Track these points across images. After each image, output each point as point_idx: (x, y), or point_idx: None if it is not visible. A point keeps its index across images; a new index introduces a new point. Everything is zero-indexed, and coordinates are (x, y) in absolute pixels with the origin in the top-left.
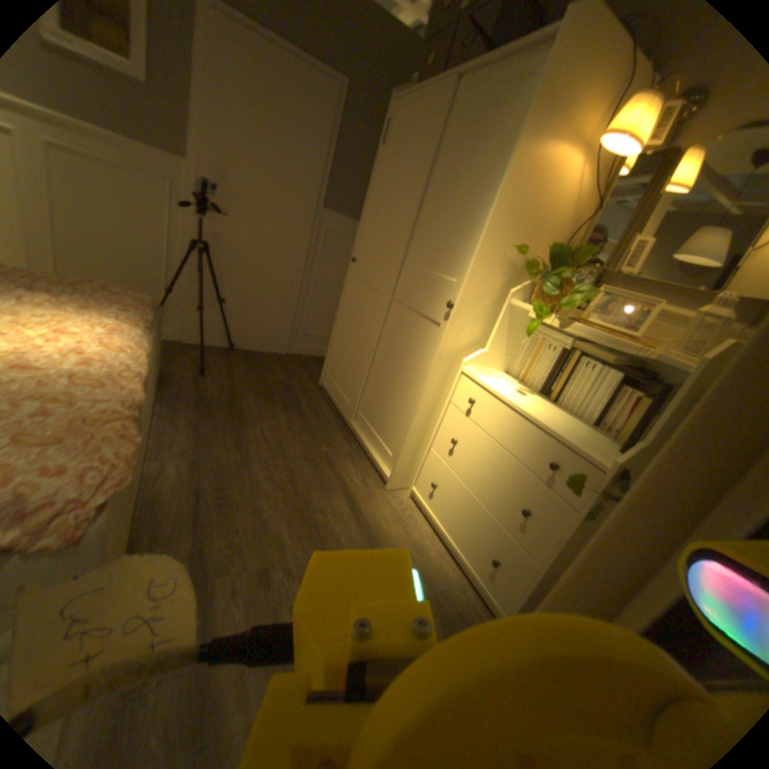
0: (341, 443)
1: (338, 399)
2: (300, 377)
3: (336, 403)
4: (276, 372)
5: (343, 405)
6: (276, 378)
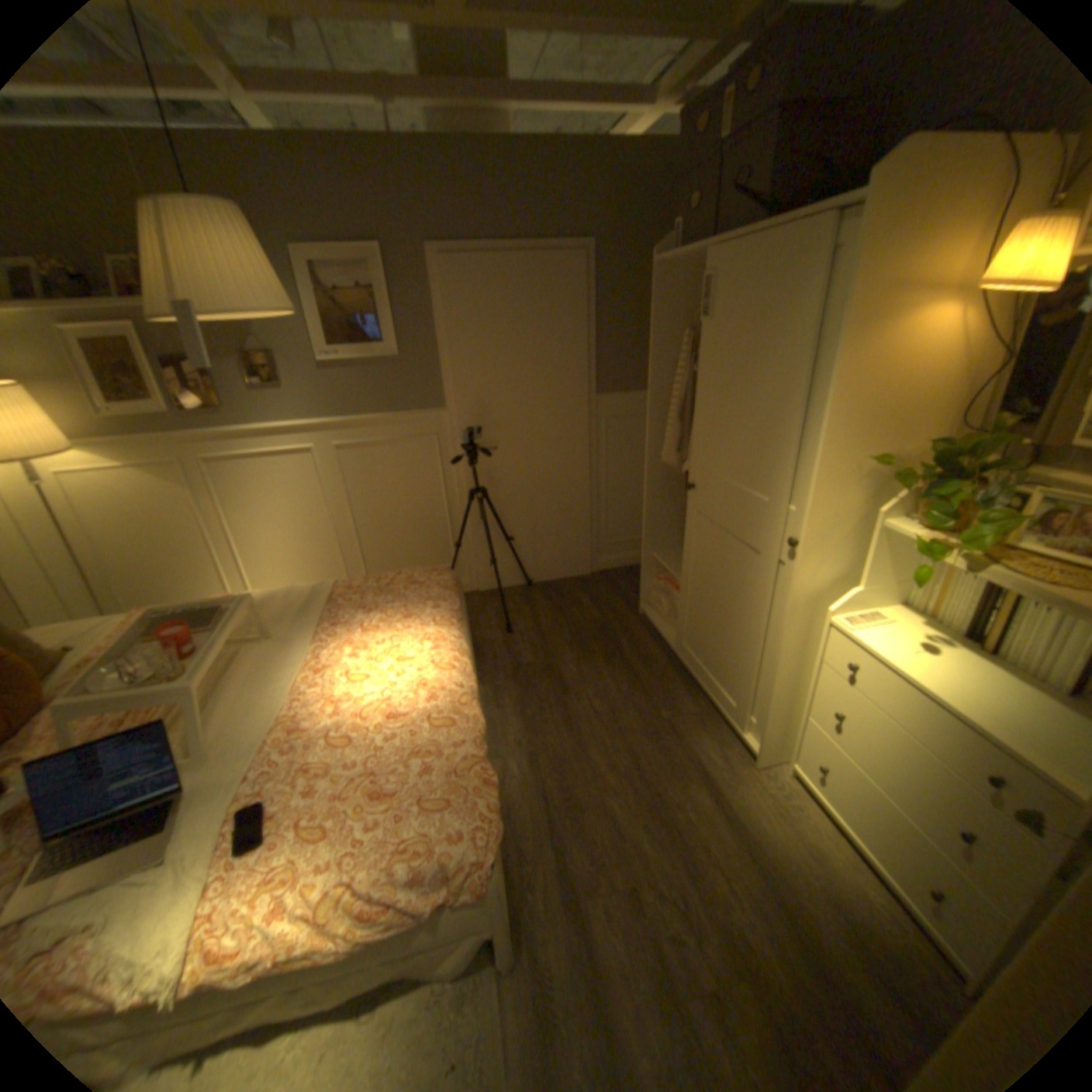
0: (685, 704)
1: (668, 637)
2: (614, 608)
3: (667, 640)
4: (585, 608)
5: (676, 647)
6: (587, 618)
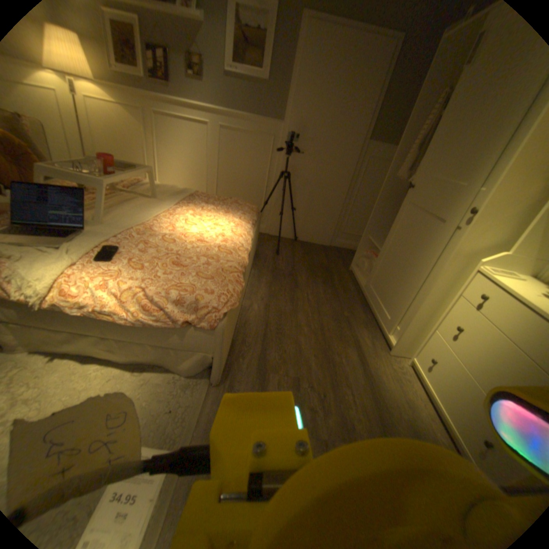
0: (359, 313)
1: (362, 281)
2: (336, 263)
3: (360, 284)
4: (321, 258)
5: (365, 286)
6: (320, 262)
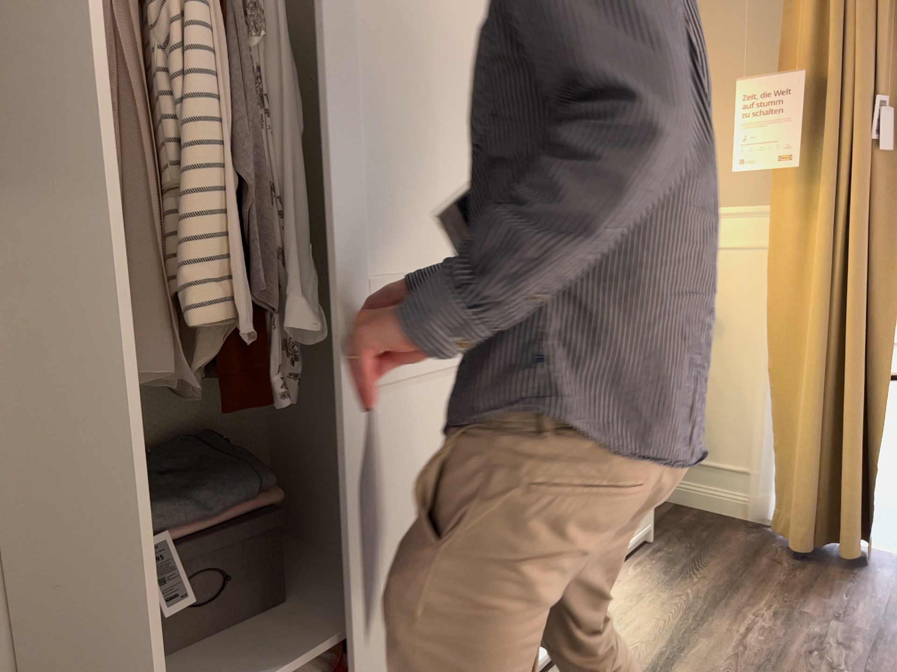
0: None
1: None
2: None
3: None
4: None
5: None
6: None
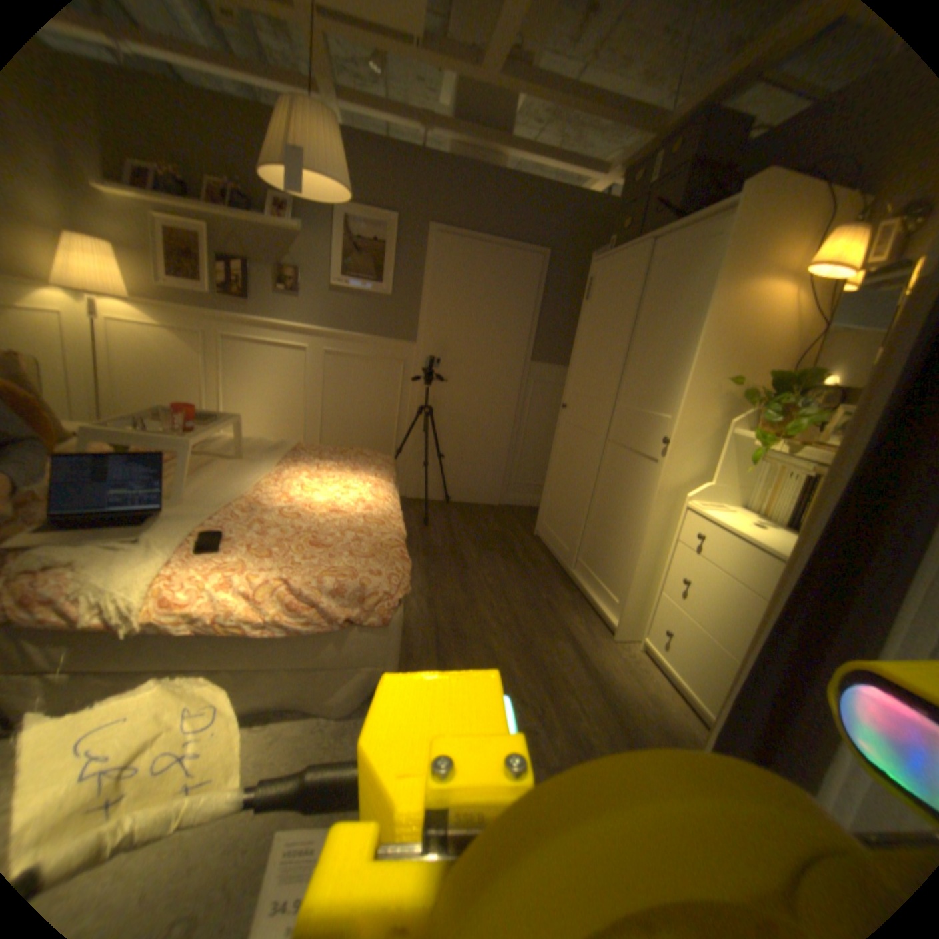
0: (561, 592)
1: (555, 548)
2: (513, 527)
3: (553, 552)
4: (490, 522)
5: (560, 554)
6: (490, 528)
